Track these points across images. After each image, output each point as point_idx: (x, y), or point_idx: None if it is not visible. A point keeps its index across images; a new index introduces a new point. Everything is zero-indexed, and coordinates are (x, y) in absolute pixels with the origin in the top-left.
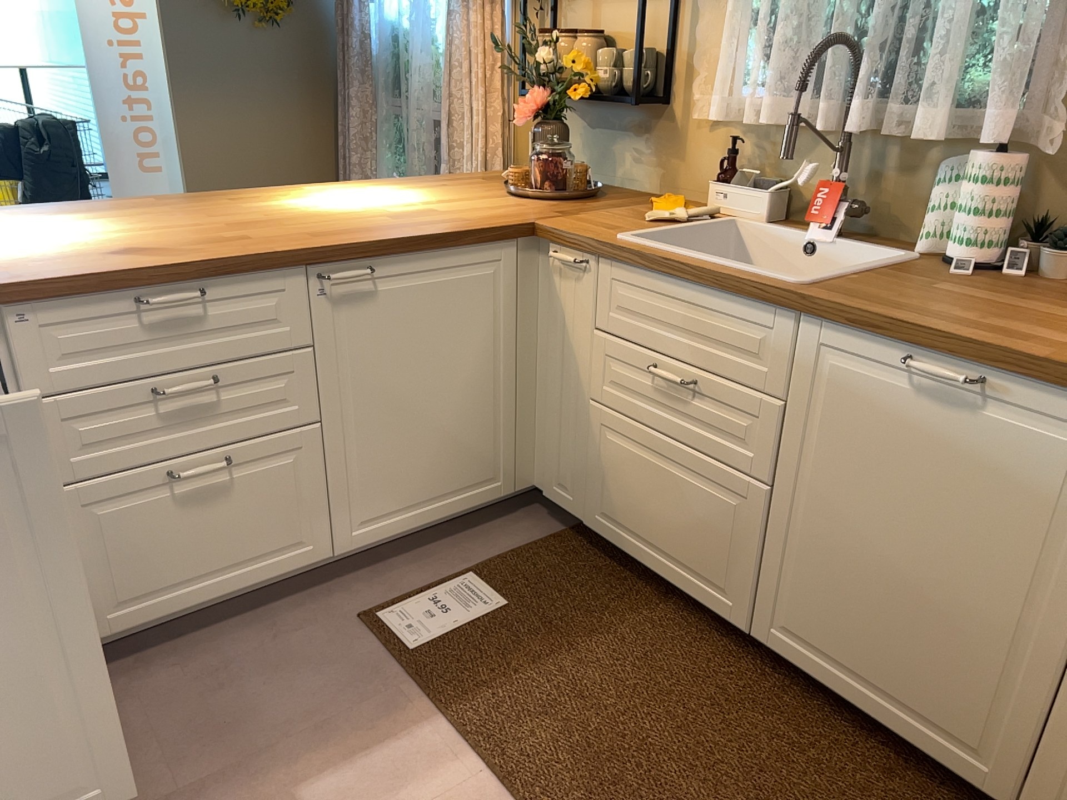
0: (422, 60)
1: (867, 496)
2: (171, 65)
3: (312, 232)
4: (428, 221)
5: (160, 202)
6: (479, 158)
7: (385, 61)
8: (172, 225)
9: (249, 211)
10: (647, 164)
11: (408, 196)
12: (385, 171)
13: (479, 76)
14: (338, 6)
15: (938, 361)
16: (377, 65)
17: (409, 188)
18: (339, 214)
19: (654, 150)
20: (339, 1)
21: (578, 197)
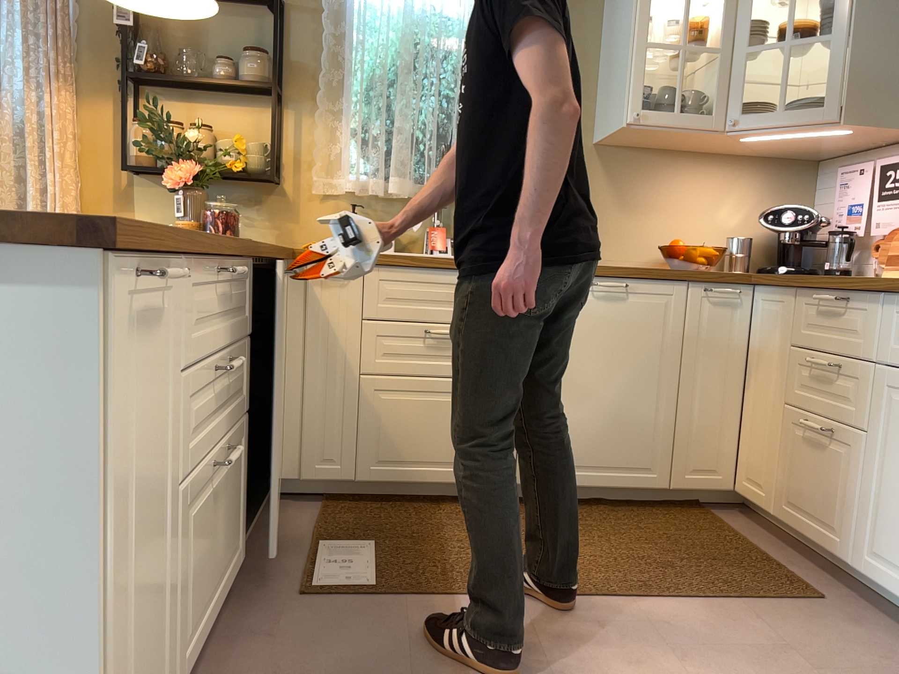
0: None
1: (580, 362)
2: None
3: None
4: None
5: None
6: None
7: None
8: None
9: None
10: (263, 226)
11: None
12: None
13: (60, 150)
14: None
15: (607, 280)
16: None
17: None
18: None
19: (269, 215)
20: None
21: None
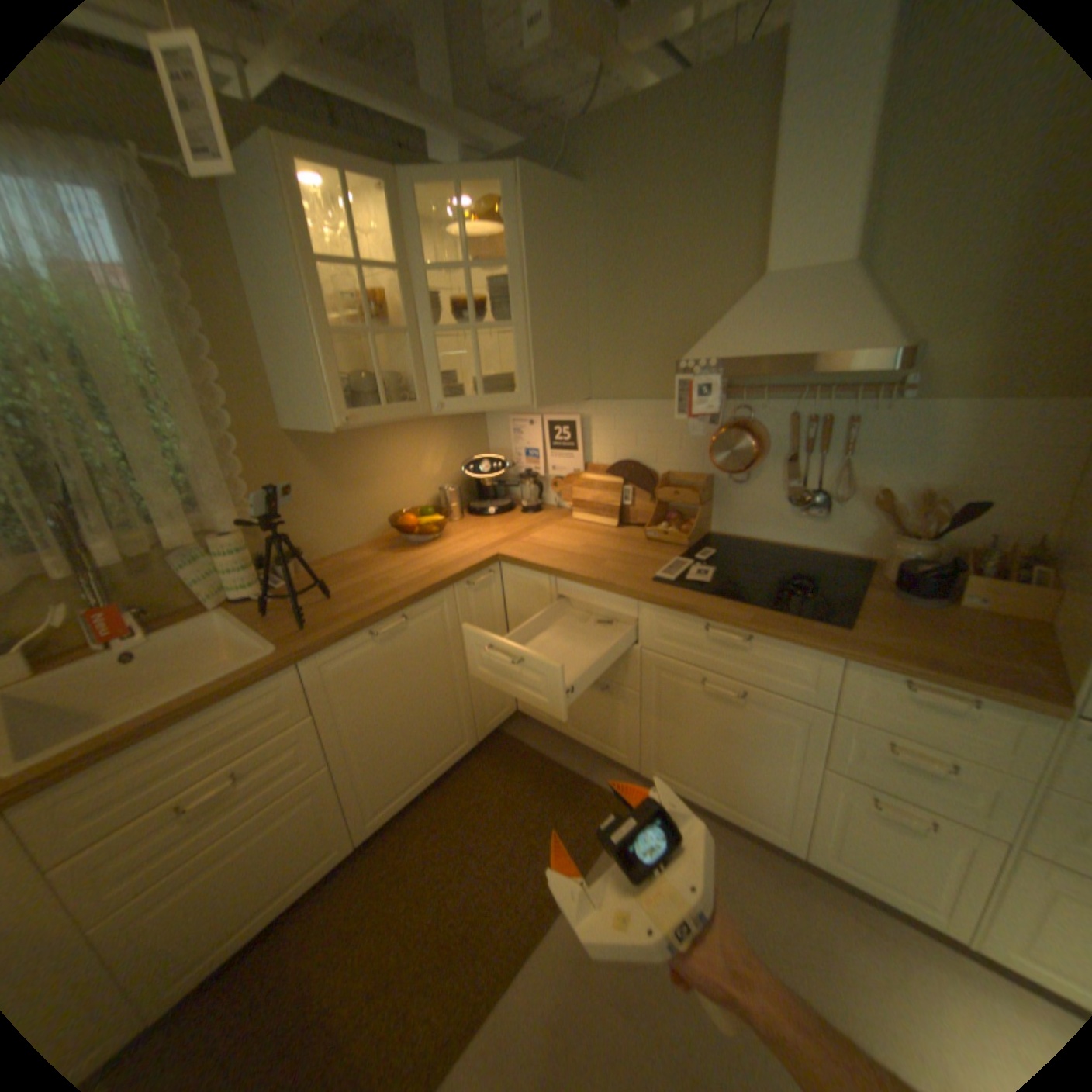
0: None
1: (381, 709)
2: None
3: None
4: None
5: None
6: None
7: None
8: None
9: None
10: None
11: None
12: None
13: None
14: None
15: (383, 624)
16: None
17: None
18: None
19: None
20: None
21: None
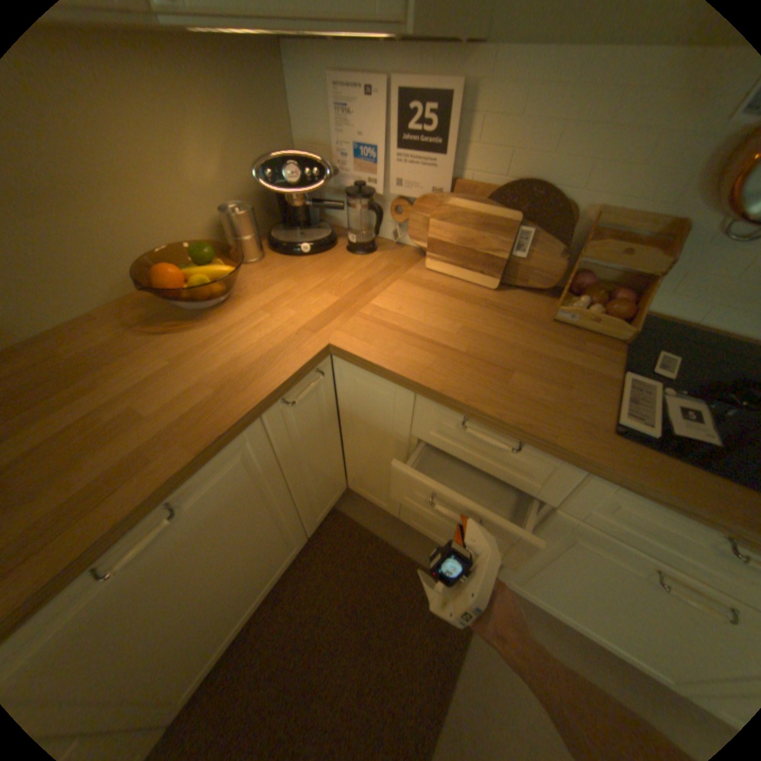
0: None
1: (161, 621)
2: None
3: None
4: None
5: None
6: None
7: None
8: None
9: None
10: None
11: None
12: None
13: None
14: None
15: (121, 543)
16: None
17: None
18: None
19: None
20: None
21: None
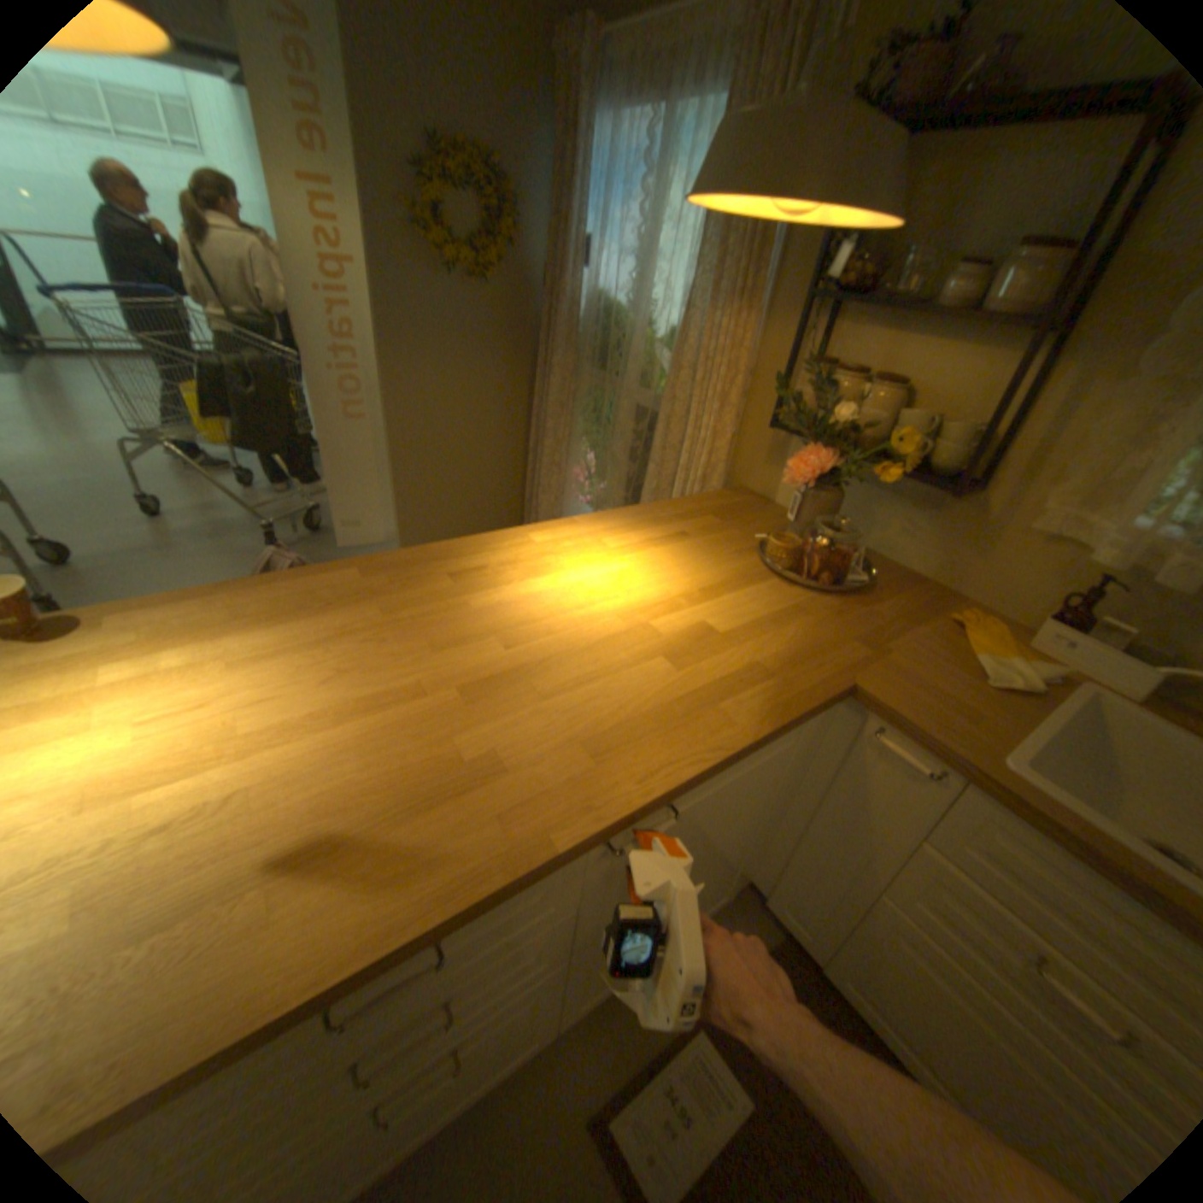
0: (640, 346)
1: None
2: (374, 317)
3: (584, 729)
4: (724, 680)
5: (361, 580)
6: (698, 472)
7: (591, 332)
8: (380, 692)
9: (480, 624)
10: (926, 541)
11: (658, 569)
12: (578, 442)
13: (717, 387)
14: (545, 261)
15: None
16: (580, 332)
17: (650, 544)
18: (597, 640)
19: (943, 530)
20: (545, 254)
21: (856, 588)
